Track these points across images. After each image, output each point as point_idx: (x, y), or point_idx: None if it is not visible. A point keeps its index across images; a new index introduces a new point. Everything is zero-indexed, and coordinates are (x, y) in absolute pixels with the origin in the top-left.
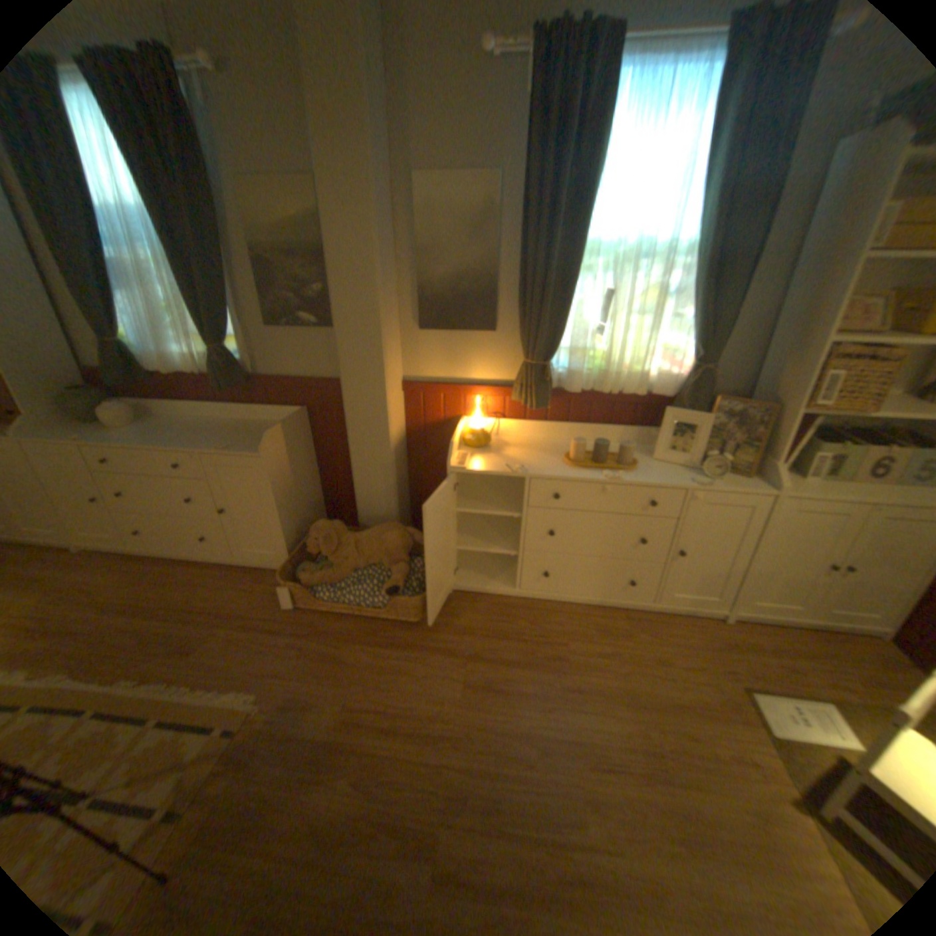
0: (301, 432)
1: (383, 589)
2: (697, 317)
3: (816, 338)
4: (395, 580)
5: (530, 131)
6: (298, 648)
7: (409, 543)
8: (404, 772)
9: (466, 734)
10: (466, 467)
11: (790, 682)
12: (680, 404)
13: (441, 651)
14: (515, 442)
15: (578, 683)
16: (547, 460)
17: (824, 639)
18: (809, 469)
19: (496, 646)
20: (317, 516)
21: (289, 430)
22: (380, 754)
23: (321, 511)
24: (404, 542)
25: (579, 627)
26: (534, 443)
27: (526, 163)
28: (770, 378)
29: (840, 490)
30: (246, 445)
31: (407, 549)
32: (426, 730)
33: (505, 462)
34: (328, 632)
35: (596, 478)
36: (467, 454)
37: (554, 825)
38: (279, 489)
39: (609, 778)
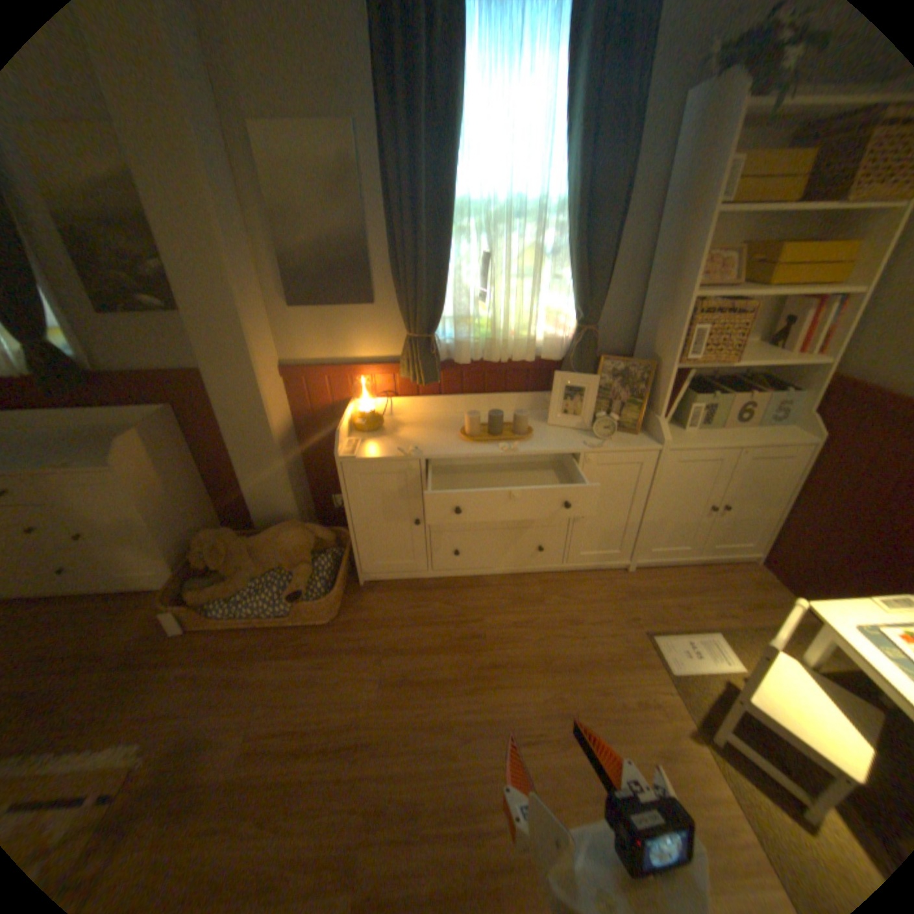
0: (166, 434)
1: (284, 595)
2: (574, 278)
3: (682, 294)
4: (297, 583)
5: (375, 74)
6: (190, 677)
7: (309, 541)
8: (317, 794)
9: (383, 736)
10: (356, 455)
11: (684, 618)
12: (567, 368)
13: (353, 650)
14: (410, 421)
15: (494, 658)
16: (443, 437)
17: (710, 572)
18: (686, 421)
19: (411, 634)
20: (205, 522)
21: (149, 433)
22: (289, 780)
23: (210, 517)
24: (303, 541)
25: (493, 599)
26: (430, 420)
27: (376, 111)
28: (646, 335)
29: (713, 437)
30: (94, 458)
31: (308, 548)
32: (340, 741)
33: (399, 445)
34: (226, 652)
35: (492, 452)
36: (358, 440)
37: (475, 814)
38: (146, 503)
39: (527, 751)
